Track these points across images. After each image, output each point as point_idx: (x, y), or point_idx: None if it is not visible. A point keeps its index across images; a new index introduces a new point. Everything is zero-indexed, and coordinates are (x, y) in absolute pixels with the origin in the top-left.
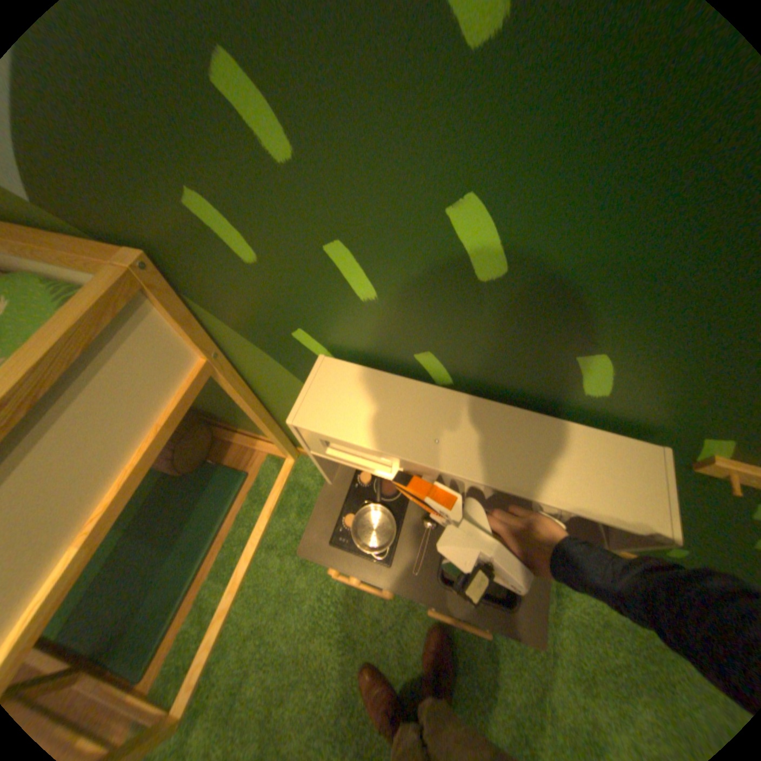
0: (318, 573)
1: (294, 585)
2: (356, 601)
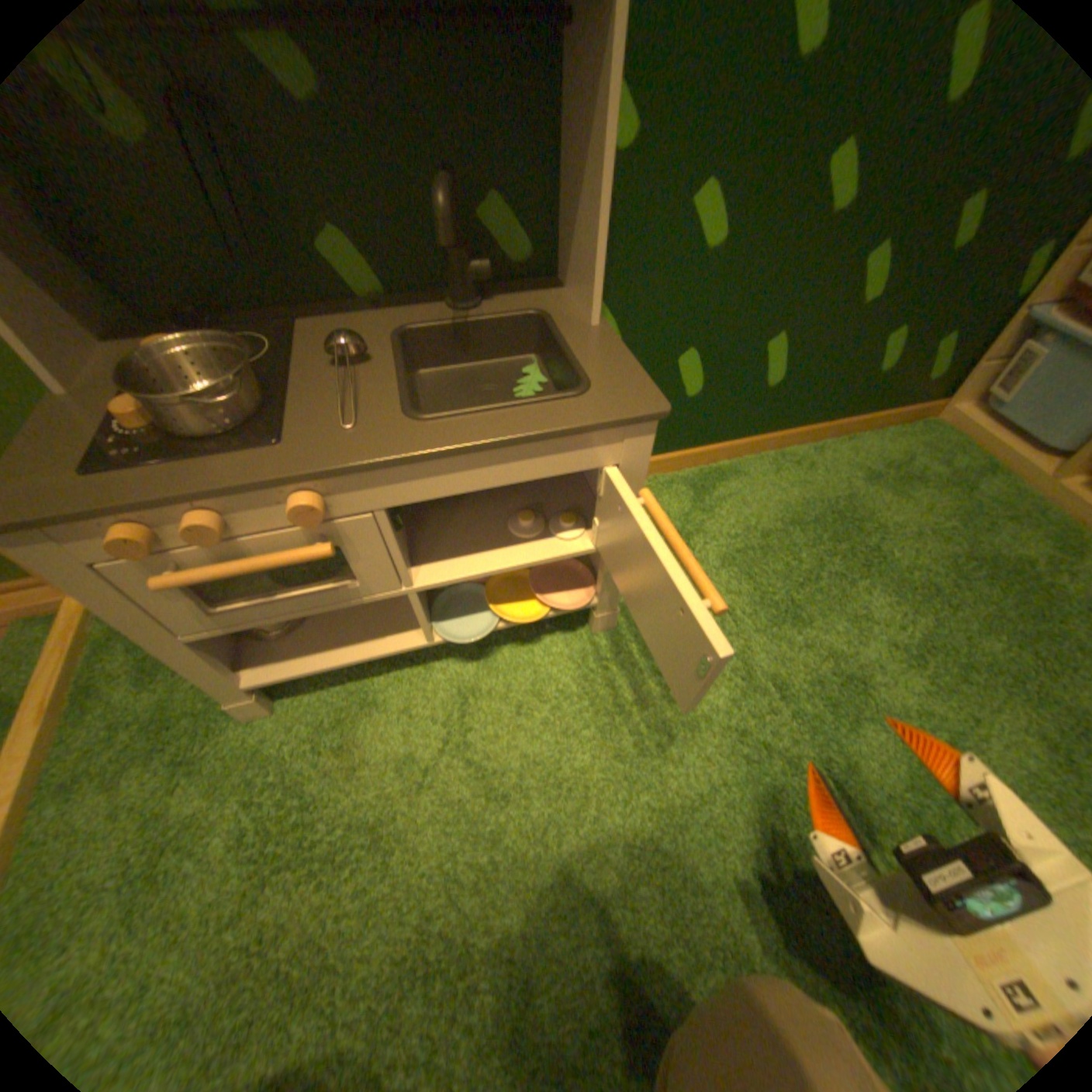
0: (227, 753)
1: (168, 815)
2: (343, 749)
